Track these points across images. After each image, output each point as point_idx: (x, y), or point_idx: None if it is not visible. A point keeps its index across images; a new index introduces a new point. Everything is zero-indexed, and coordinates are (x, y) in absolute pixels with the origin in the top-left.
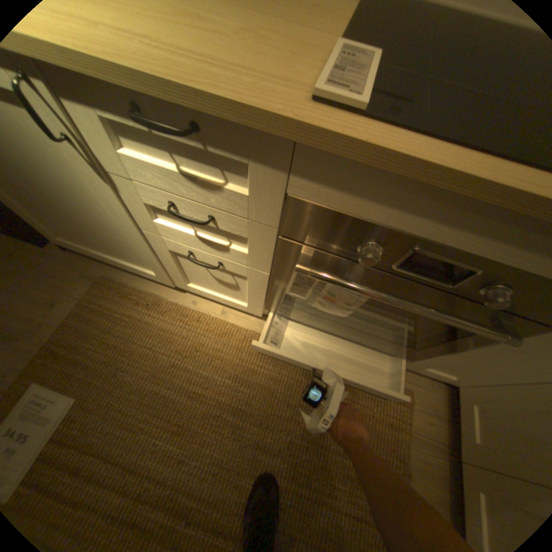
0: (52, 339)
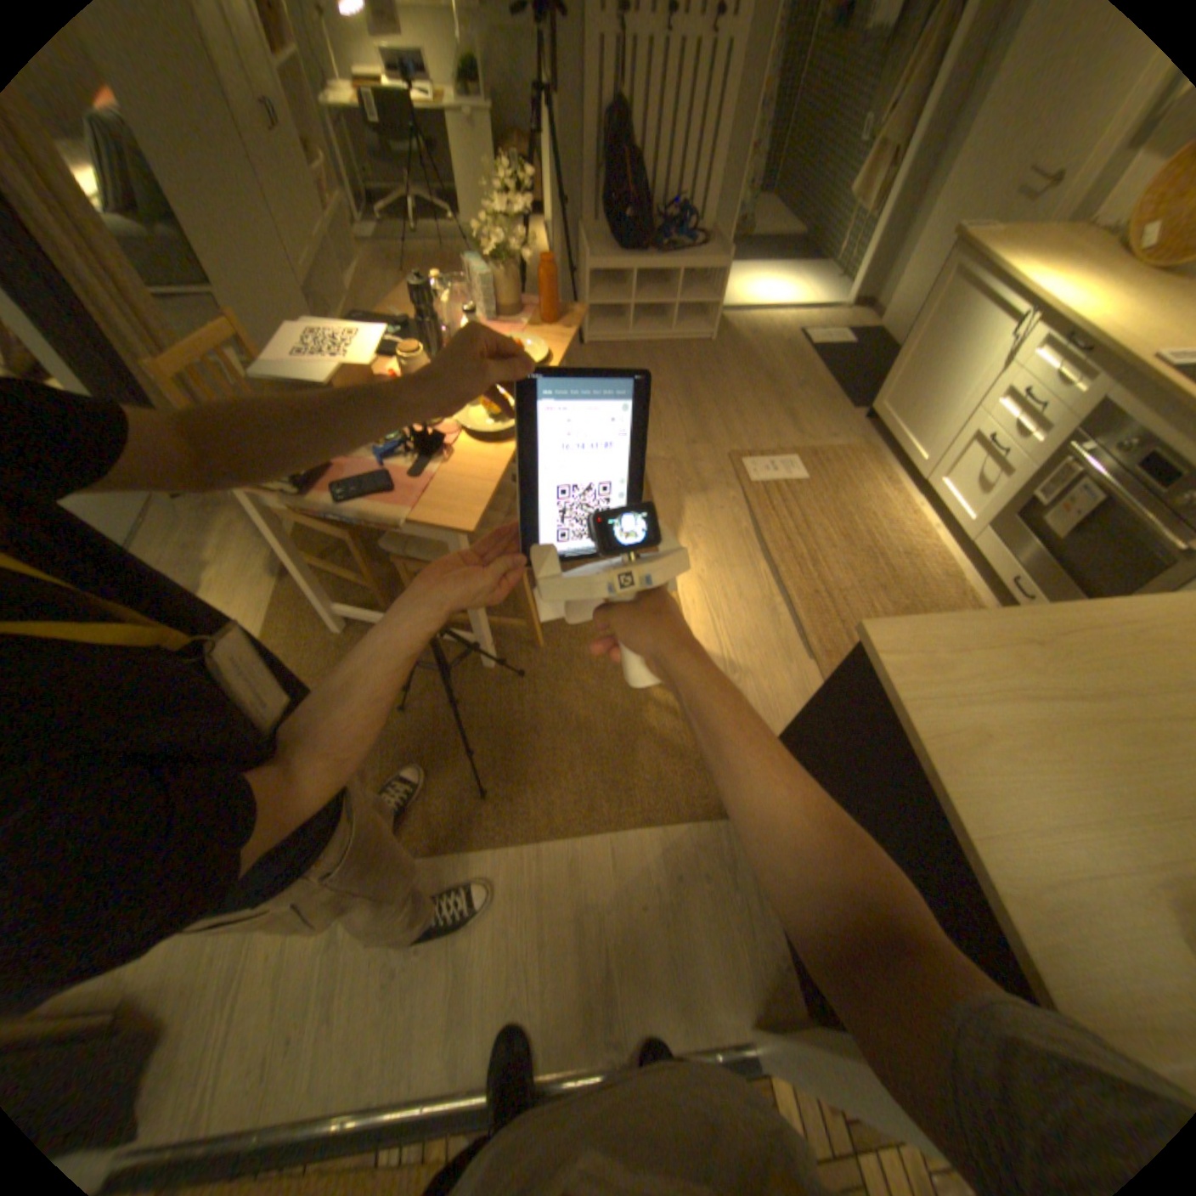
0: (819, 449)
